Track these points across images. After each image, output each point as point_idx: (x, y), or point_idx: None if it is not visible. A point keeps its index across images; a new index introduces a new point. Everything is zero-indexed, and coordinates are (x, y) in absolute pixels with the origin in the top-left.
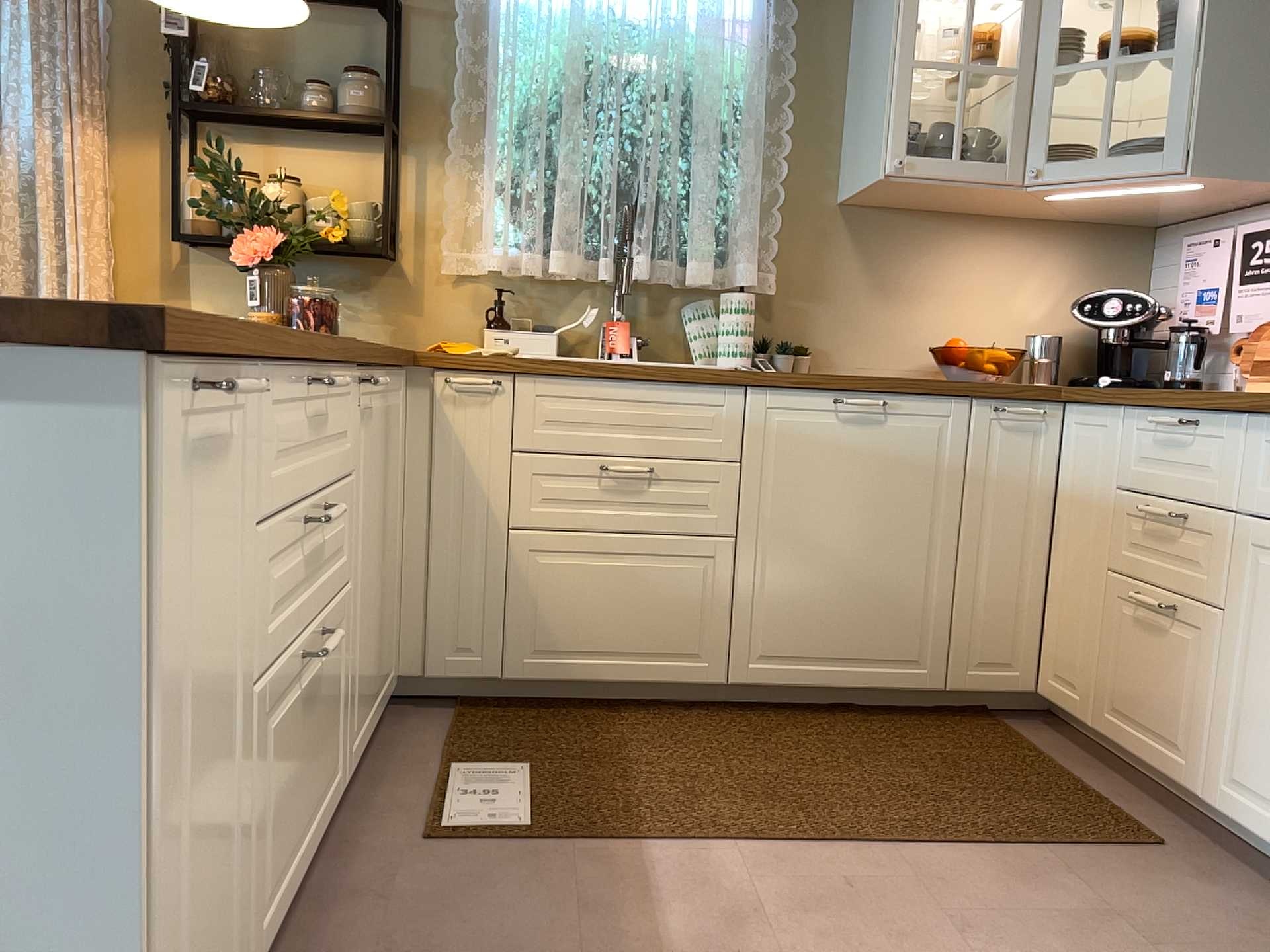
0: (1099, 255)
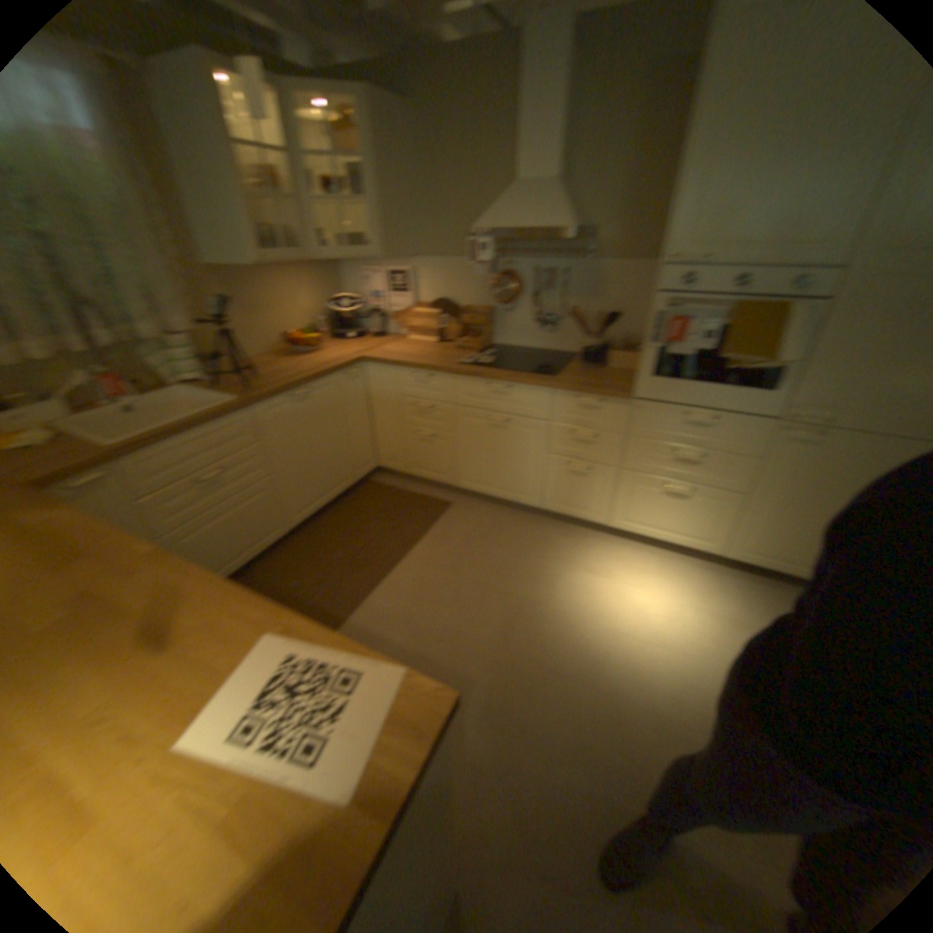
0: (327, 272)
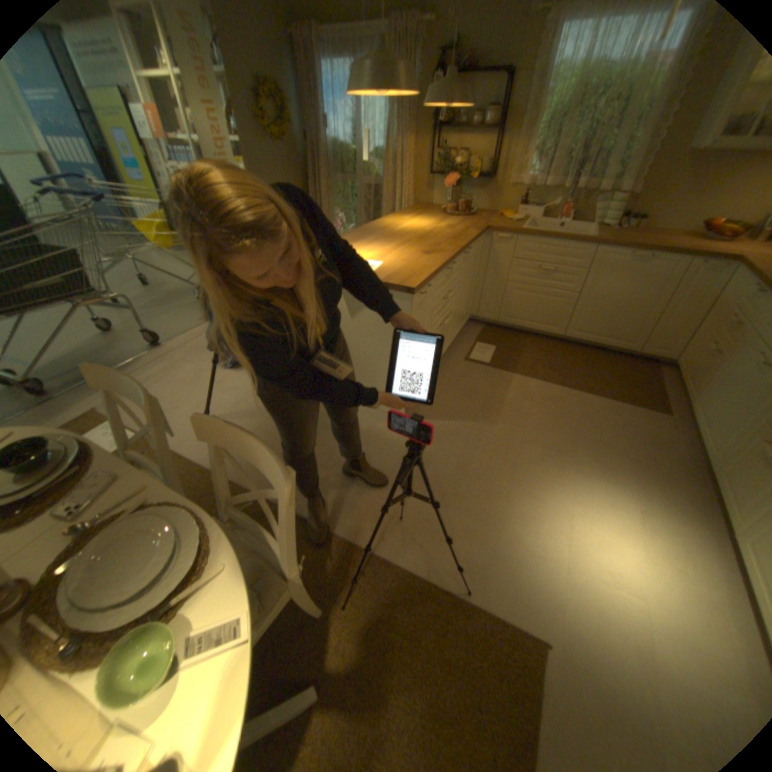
0: None
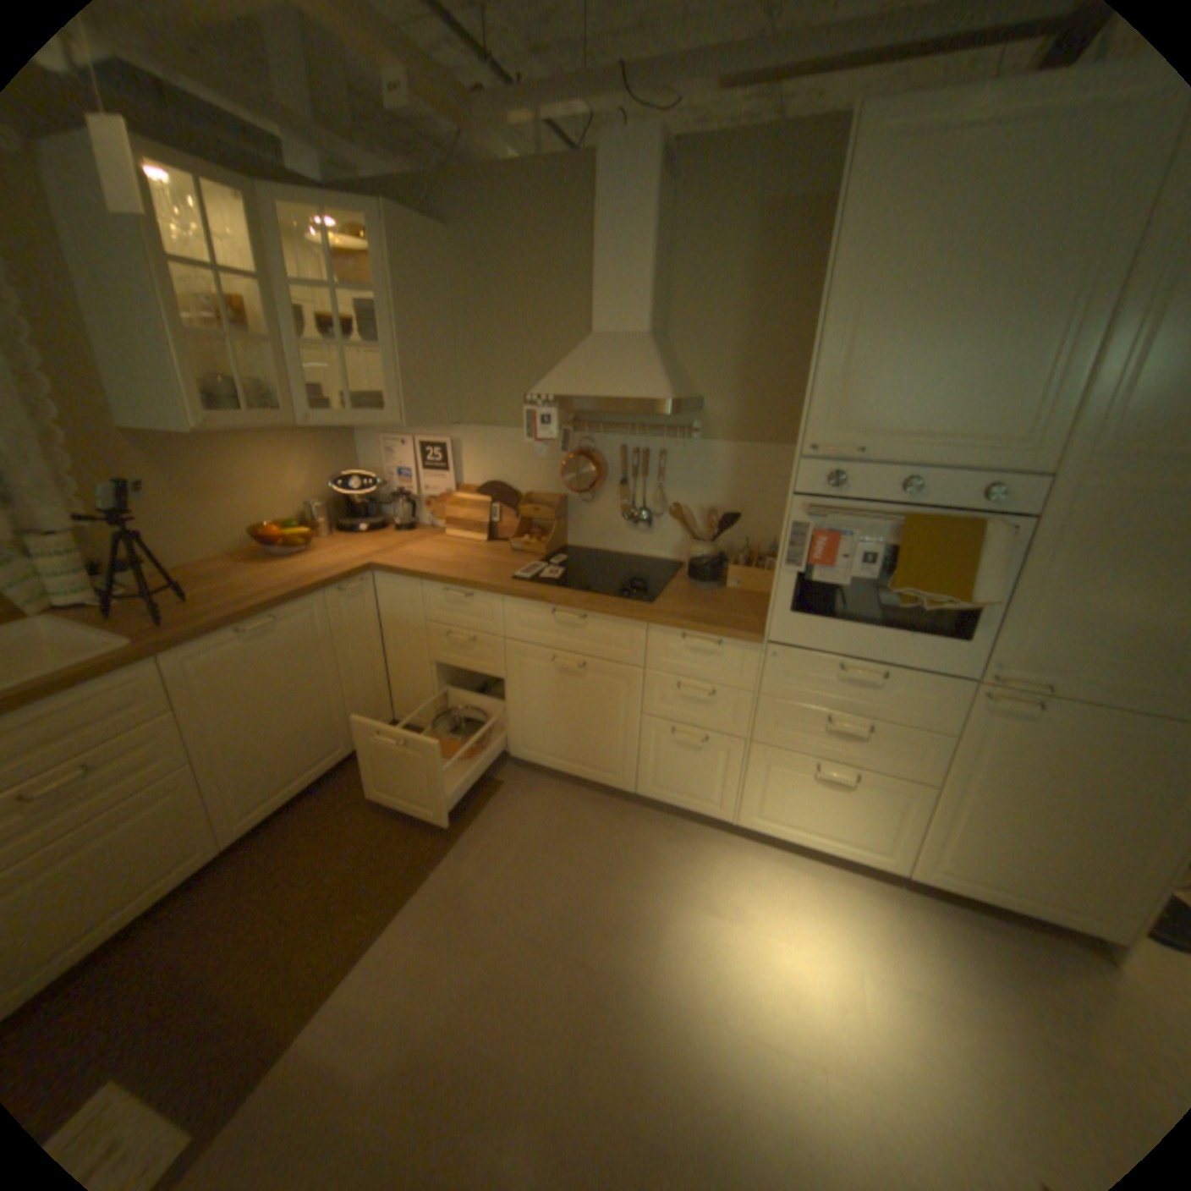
0: (325, 440)
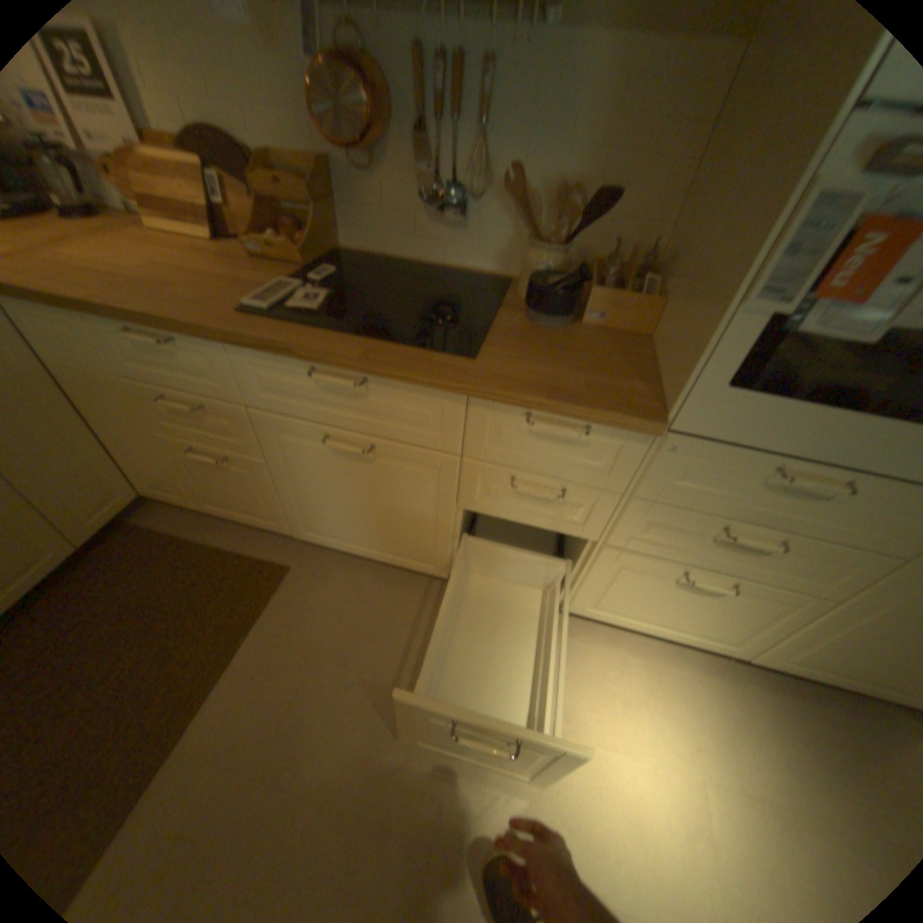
0: None
